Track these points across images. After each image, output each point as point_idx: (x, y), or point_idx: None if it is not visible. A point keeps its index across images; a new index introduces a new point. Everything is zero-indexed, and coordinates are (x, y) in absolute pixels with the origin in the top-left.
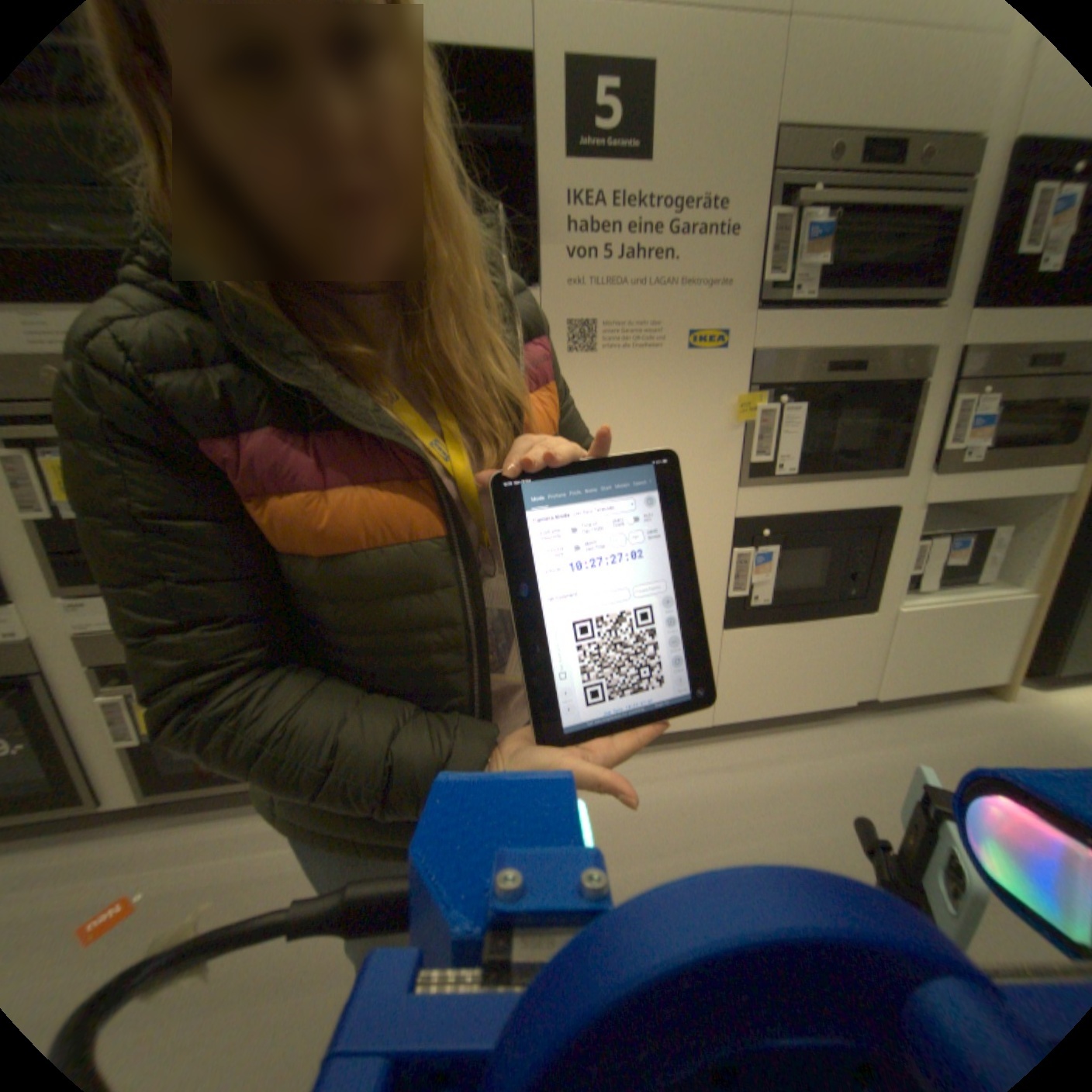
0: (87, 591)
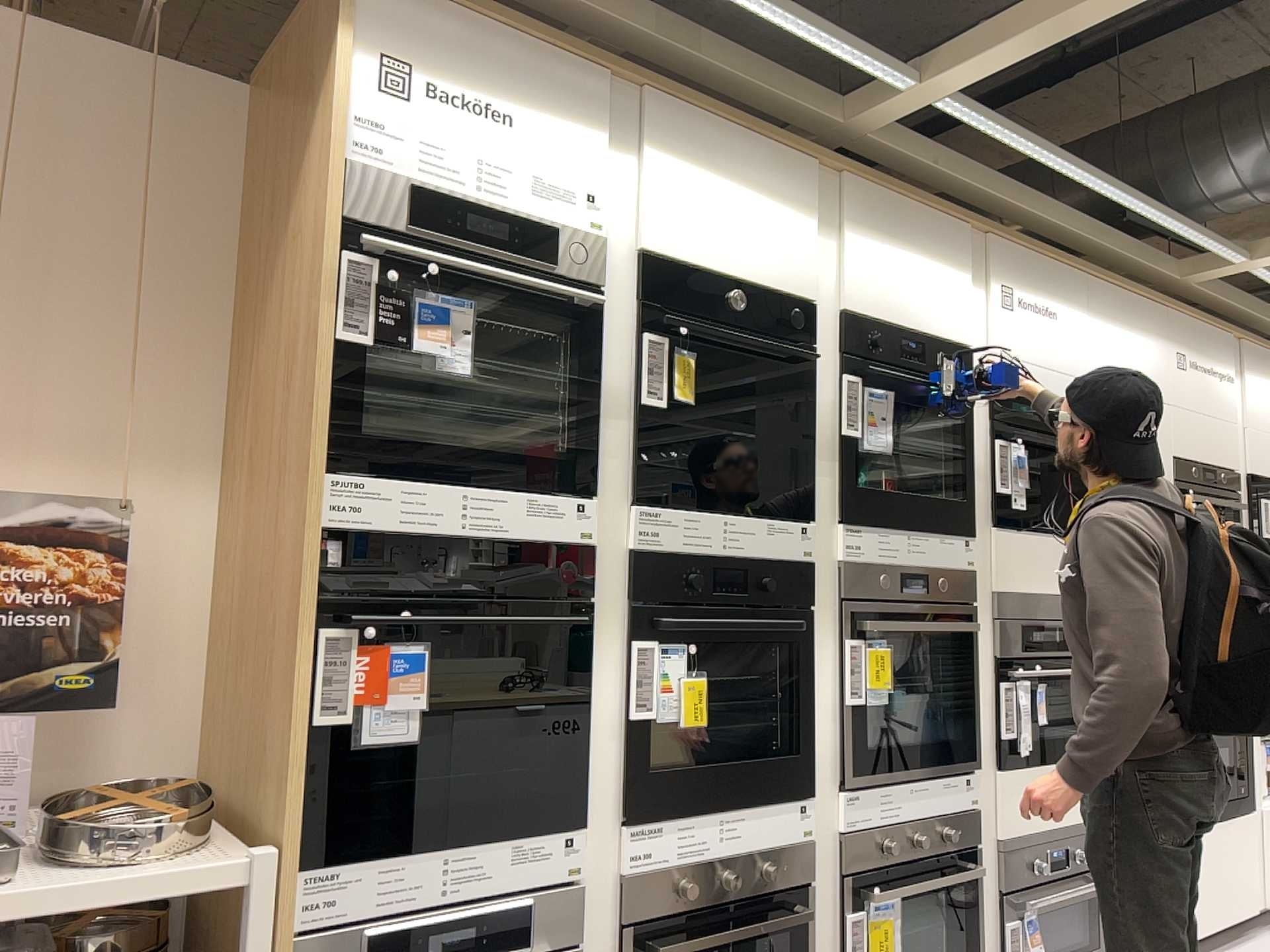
0: (866, 781)
